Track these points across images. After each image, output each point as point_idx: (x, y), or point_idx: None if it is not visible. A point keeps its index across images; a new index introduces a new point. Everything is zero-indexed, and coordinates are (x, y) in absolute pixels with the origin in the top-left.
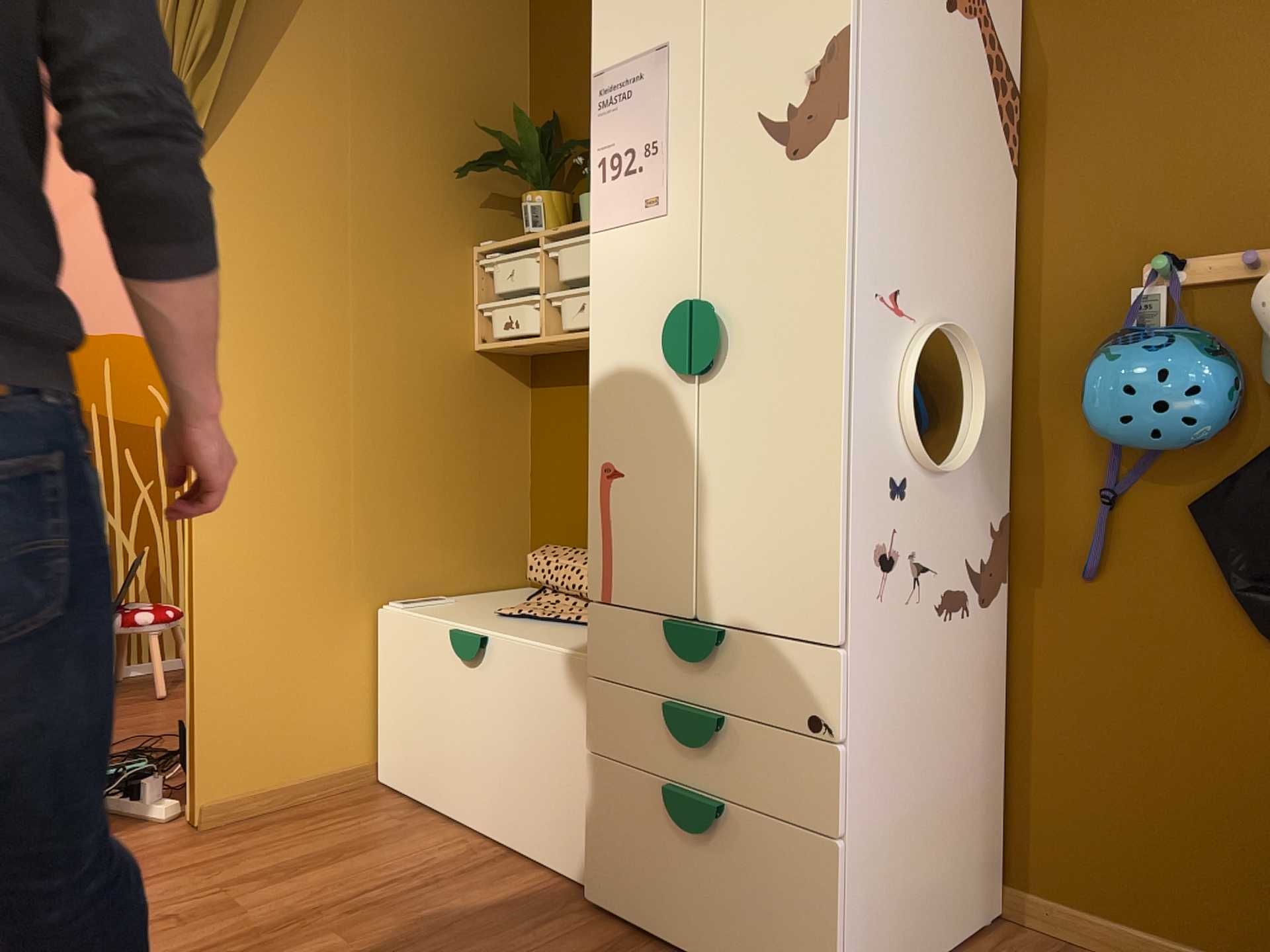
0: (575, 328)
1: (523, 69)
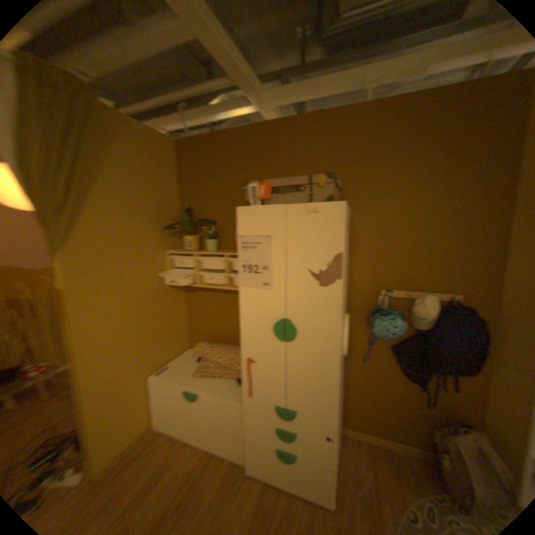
0: (208, 285)
1: (174, 188)
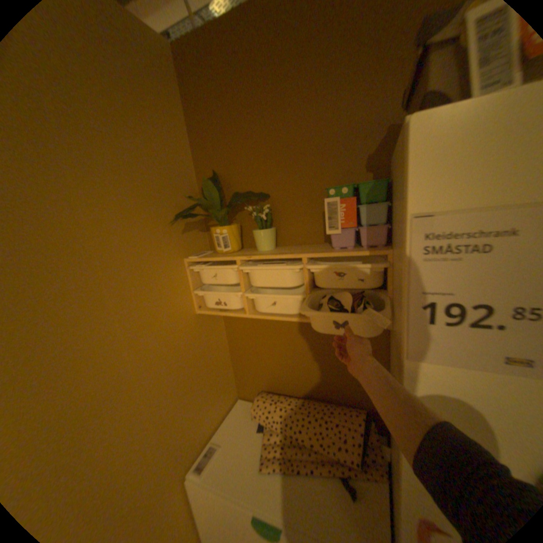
0: (273, 314)
1: (185, 141)
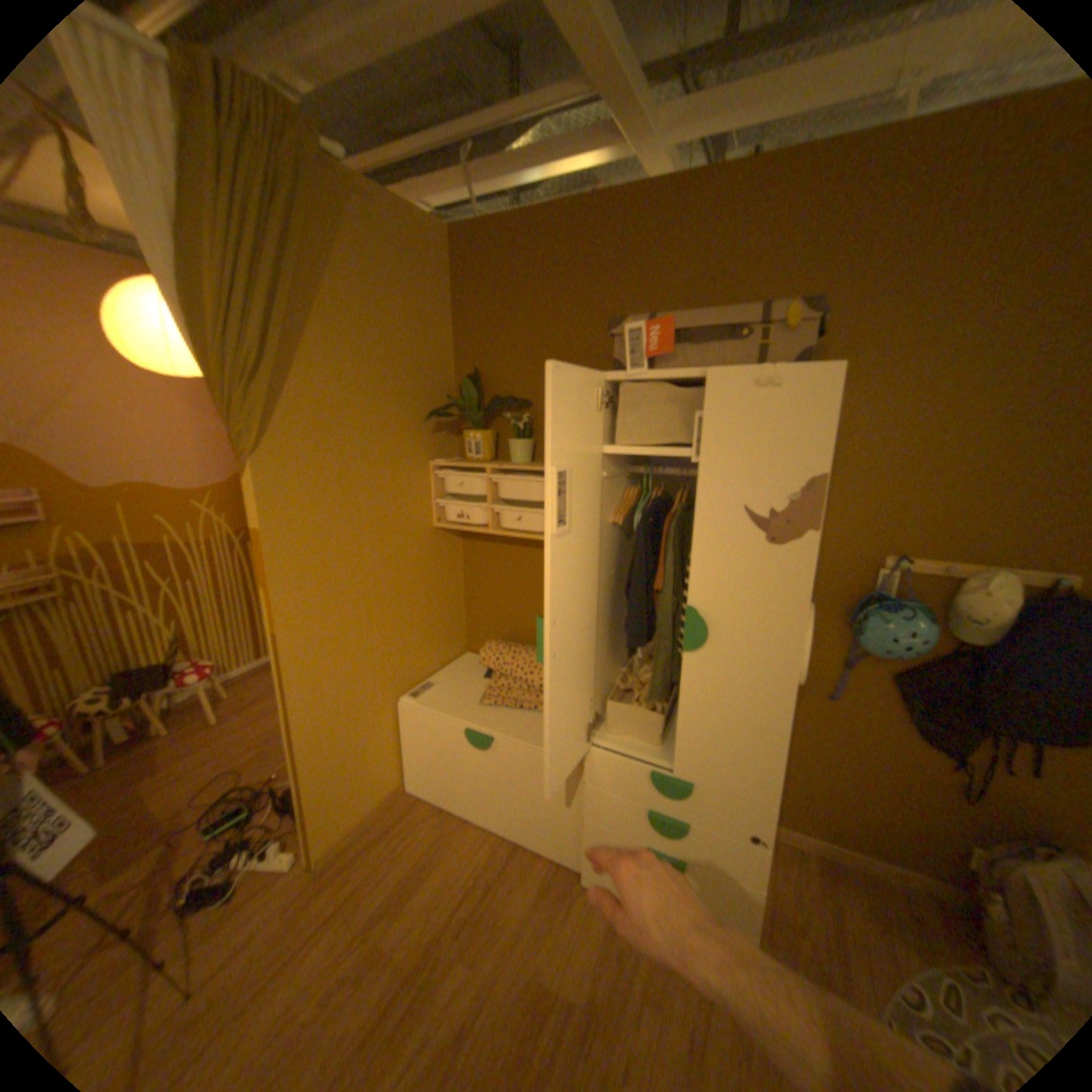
0: (517, 532)
1: (448, 331)
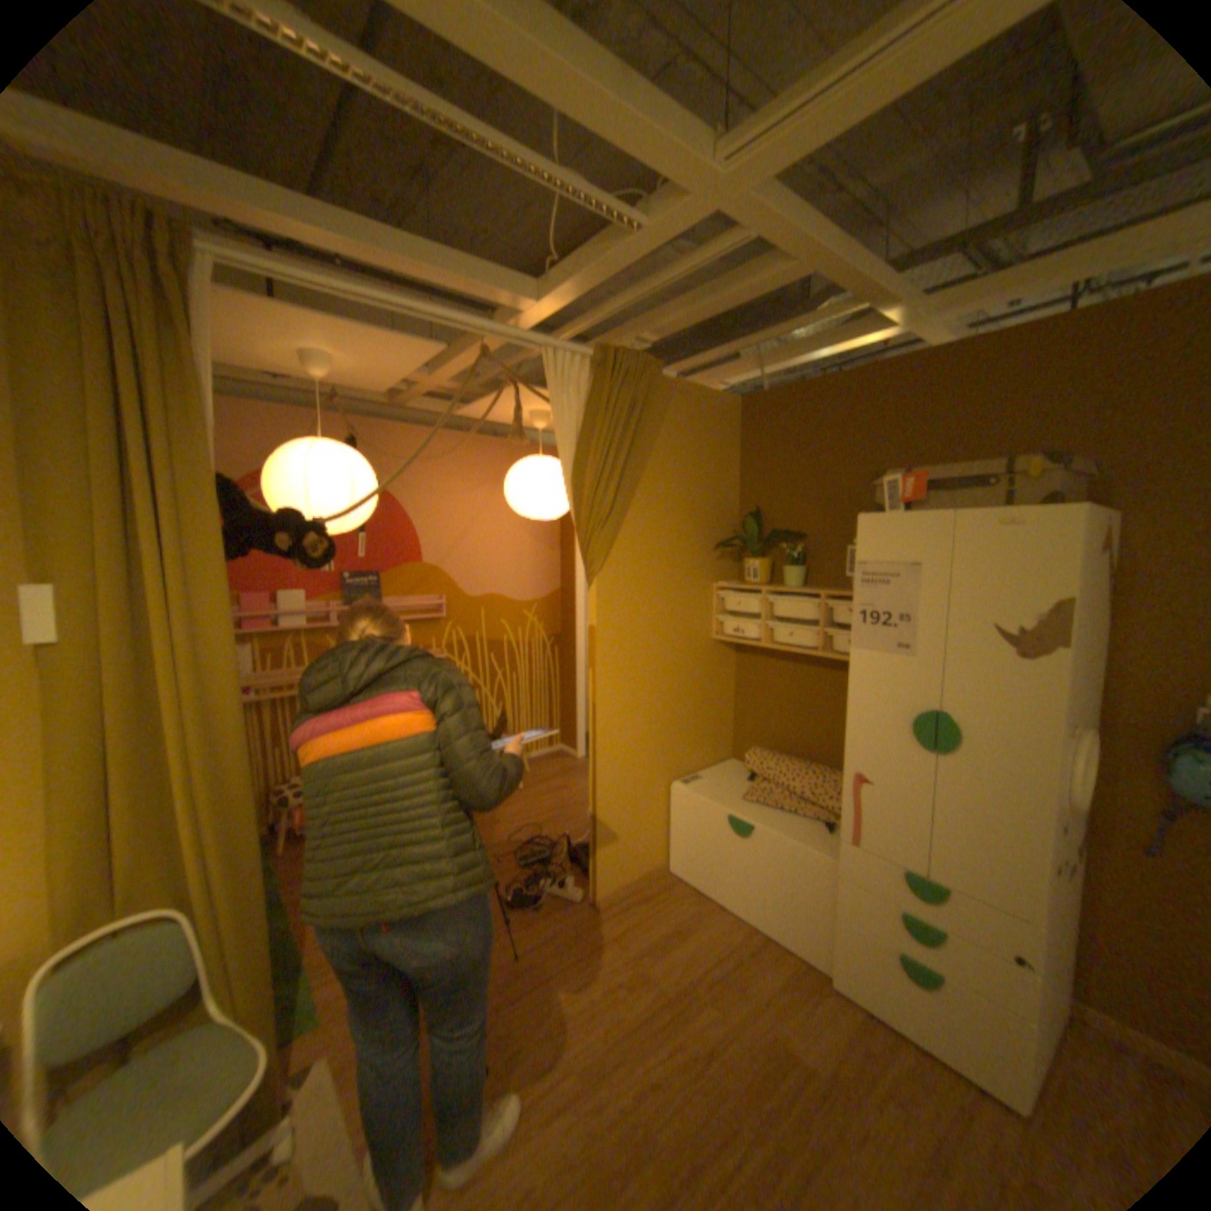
0: (786, 646)
1: (735, 478)
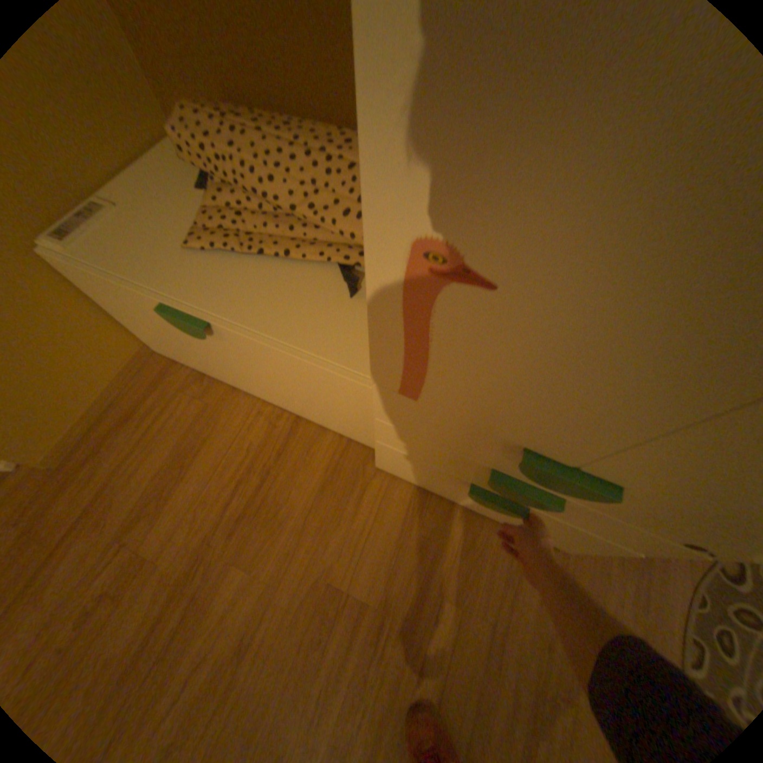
0: None
1: None
